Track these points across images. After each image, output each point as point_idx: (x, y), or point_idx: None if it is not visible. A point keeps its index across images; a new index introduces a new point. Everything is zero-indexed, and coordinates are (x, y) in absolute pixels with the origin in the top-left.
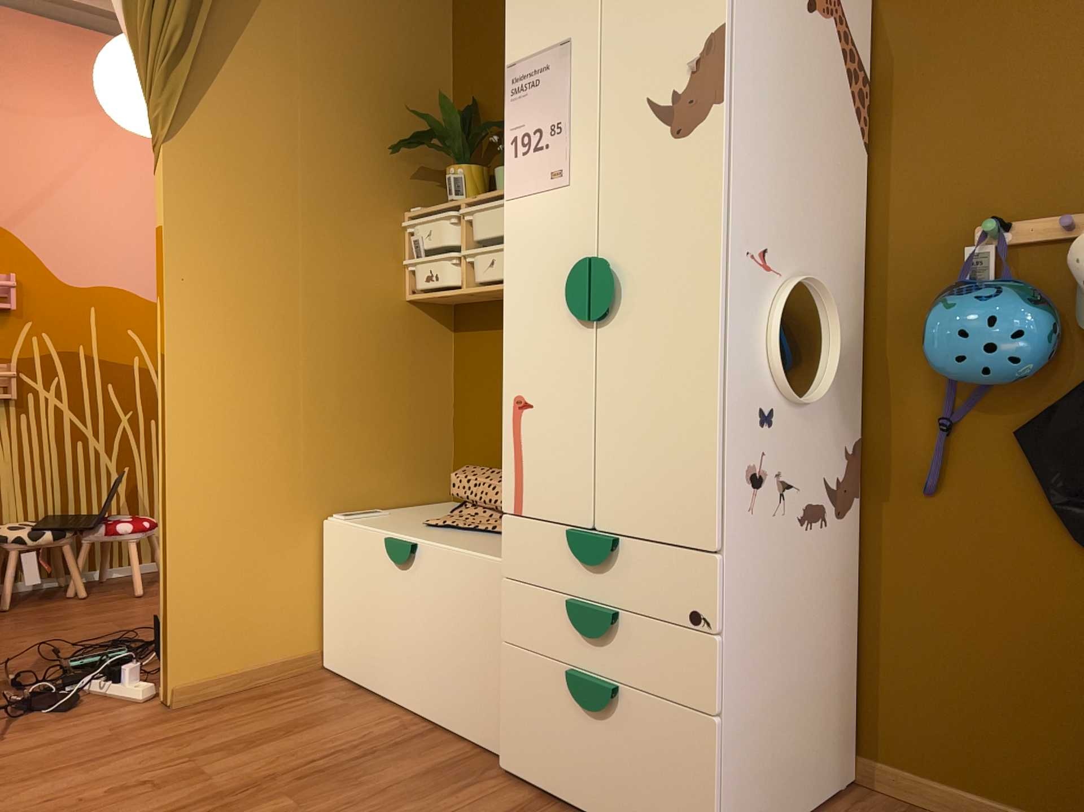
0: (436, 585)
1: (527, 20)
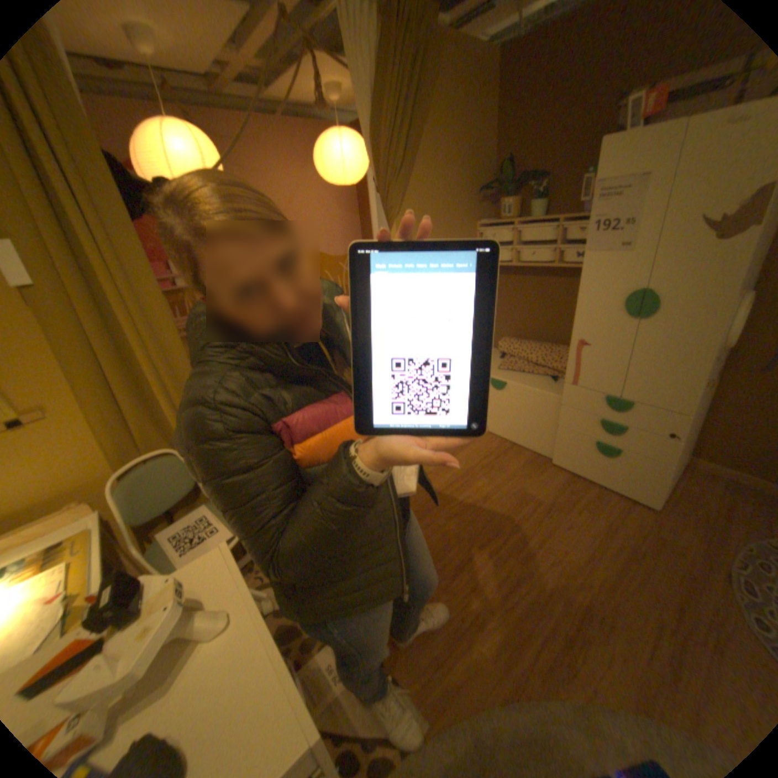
0: (518, 398)
1: (617, 155)
